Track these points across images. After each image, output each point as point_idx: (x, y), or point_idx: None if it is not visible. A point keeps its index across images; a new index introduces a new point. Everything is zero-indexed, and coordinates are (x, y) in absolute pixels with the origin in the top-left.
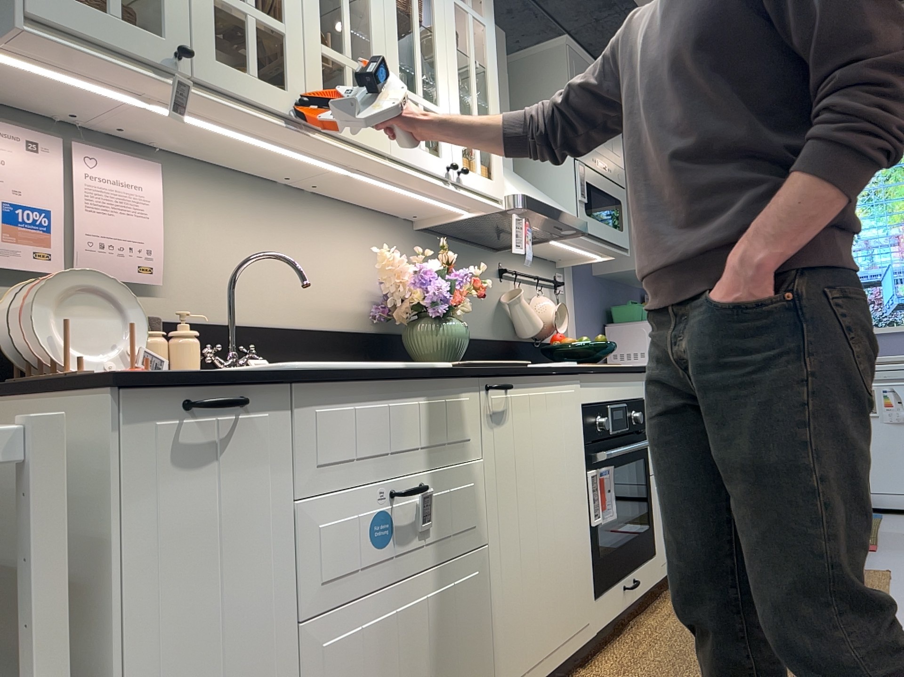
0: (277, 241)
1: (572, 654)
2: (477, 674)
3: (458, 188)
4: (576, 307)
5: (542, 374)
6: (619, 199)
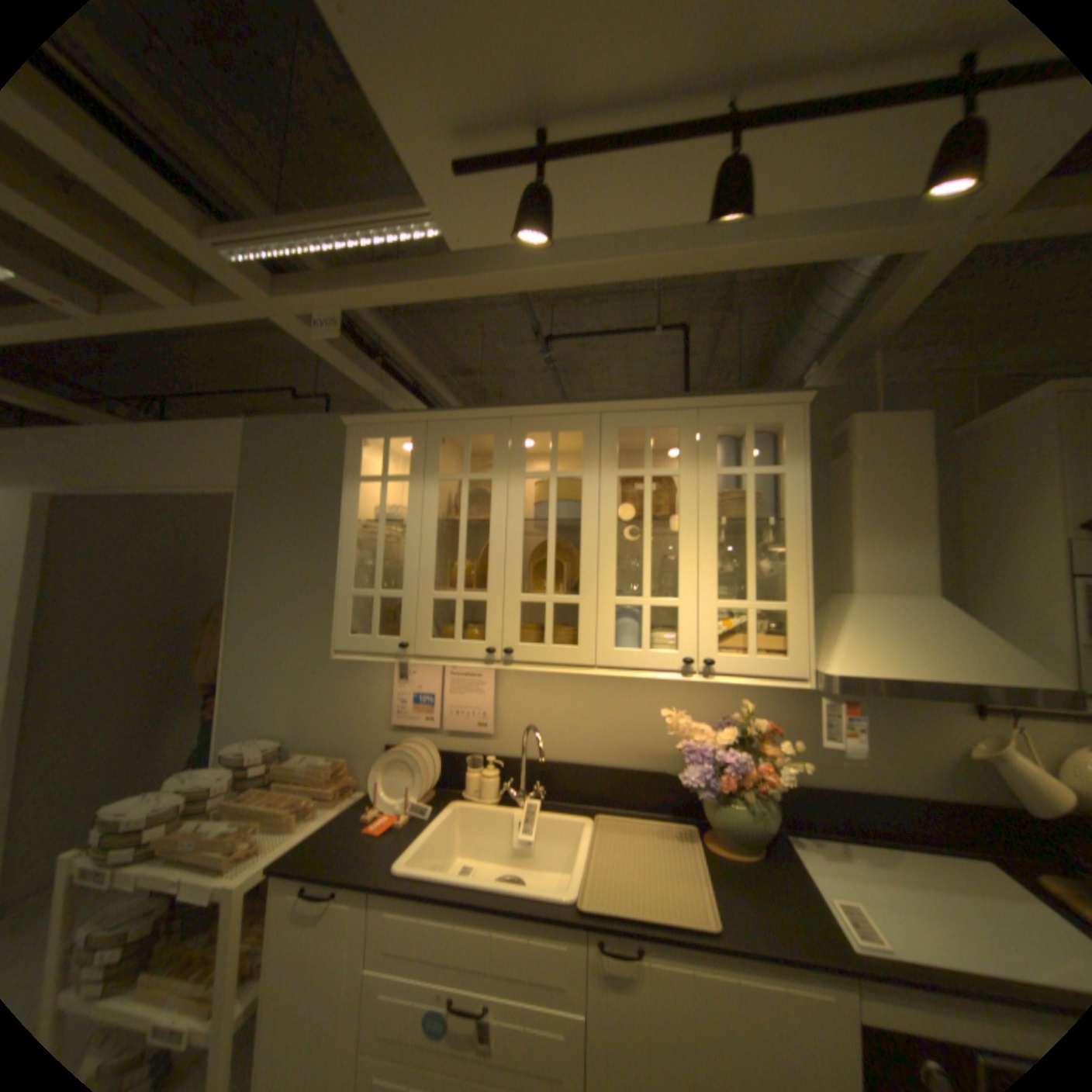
0: (590, 695)
1: None
2: None
3: (710, 677)
4: None
5: (725, 956)
6: None
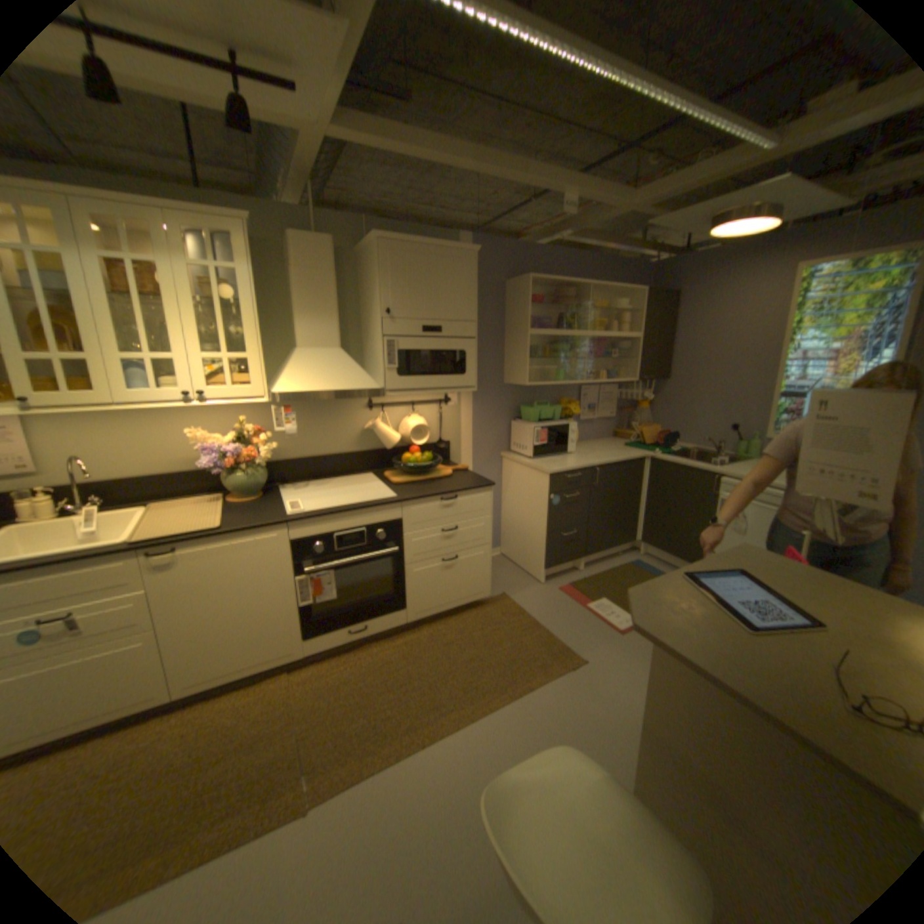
0: (128, 430)
1: (269, 669)
2: (148, 685)
3: (205, 402)
4: (472, 413)
5: (222, 534)
6: (459, 350)
